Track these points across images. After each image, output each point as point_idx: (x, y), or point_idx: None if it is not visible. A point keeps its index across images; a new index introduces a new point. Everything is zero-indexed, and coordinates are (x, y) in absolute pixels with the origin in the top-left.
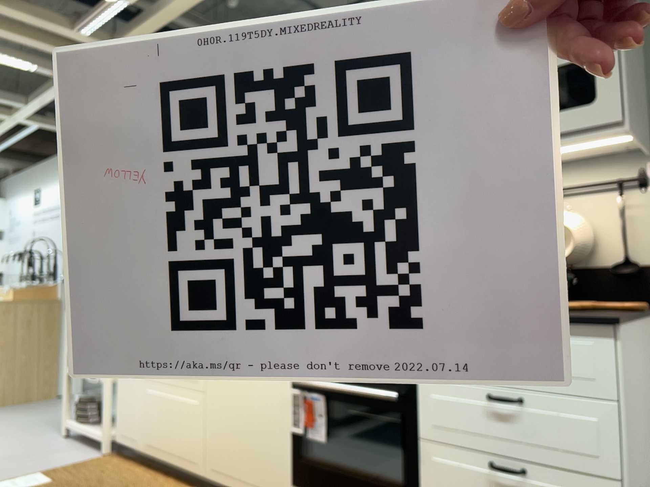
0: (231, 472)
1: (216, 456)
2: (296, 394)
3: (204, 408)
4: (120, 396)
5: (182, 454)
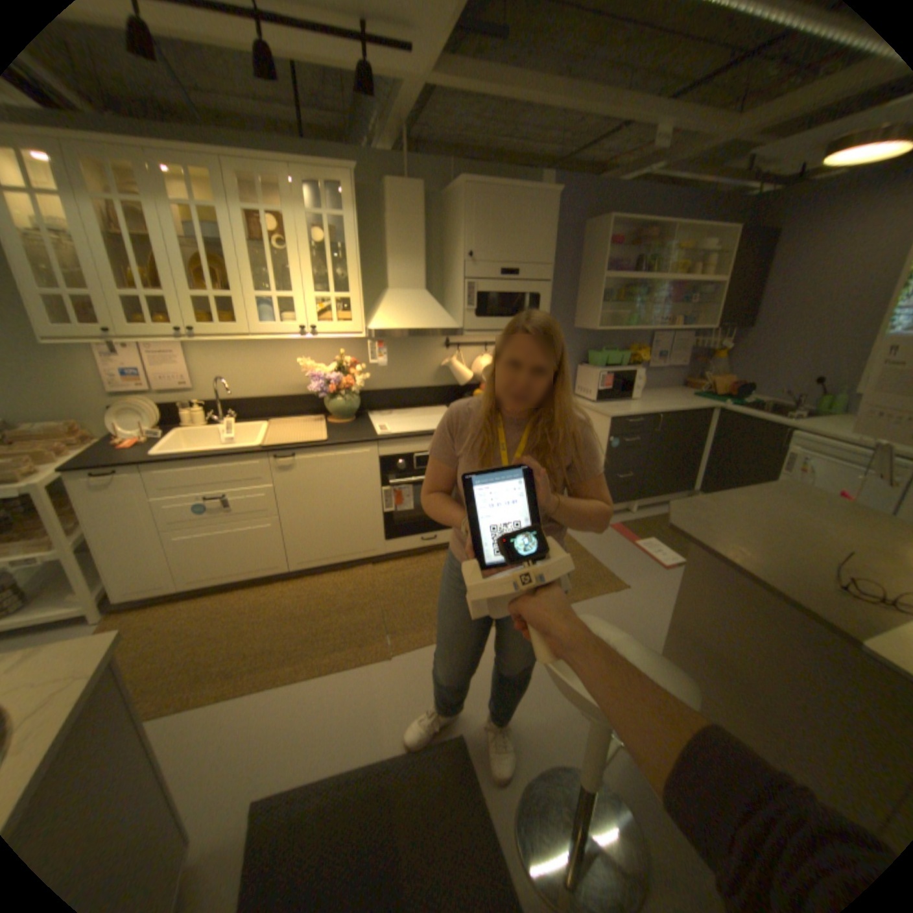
0: (324, 555)
1: (305, 552)
2: (388, 490)
3: (281, 527)
4: (111, 561)
5: (256, 567)
